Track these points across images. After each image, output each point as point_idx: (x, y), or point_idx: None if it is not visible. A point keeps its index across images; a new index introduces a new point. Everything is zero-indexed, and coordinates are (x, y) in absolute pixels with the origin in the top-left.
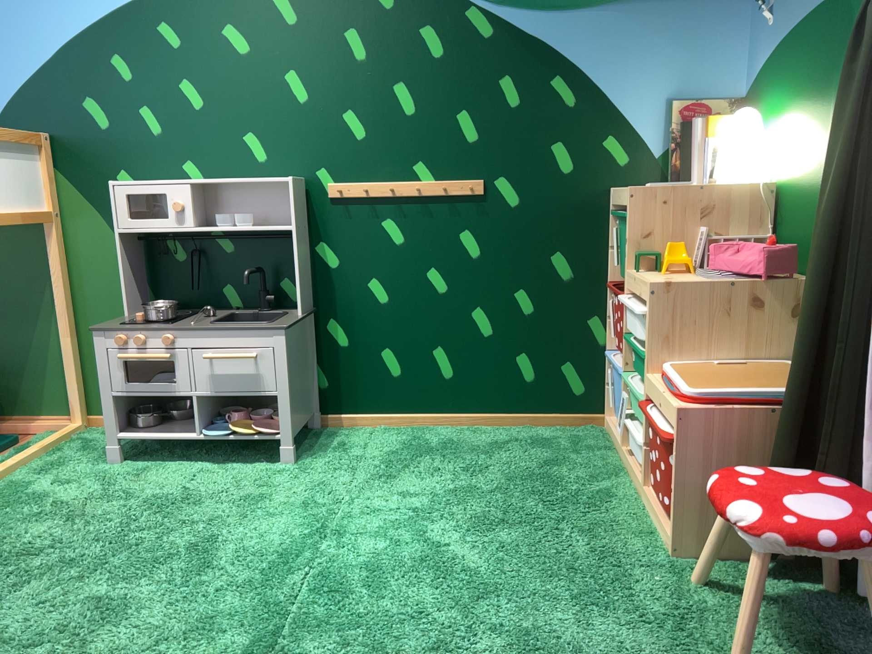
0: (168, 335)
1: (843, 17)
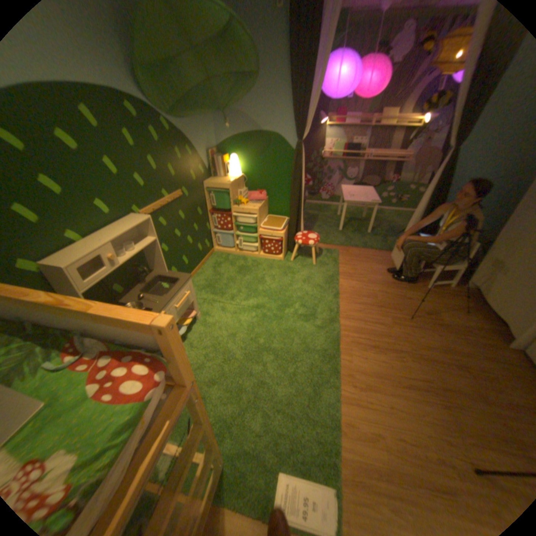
0: (161, 312)
1: (265, 138)
